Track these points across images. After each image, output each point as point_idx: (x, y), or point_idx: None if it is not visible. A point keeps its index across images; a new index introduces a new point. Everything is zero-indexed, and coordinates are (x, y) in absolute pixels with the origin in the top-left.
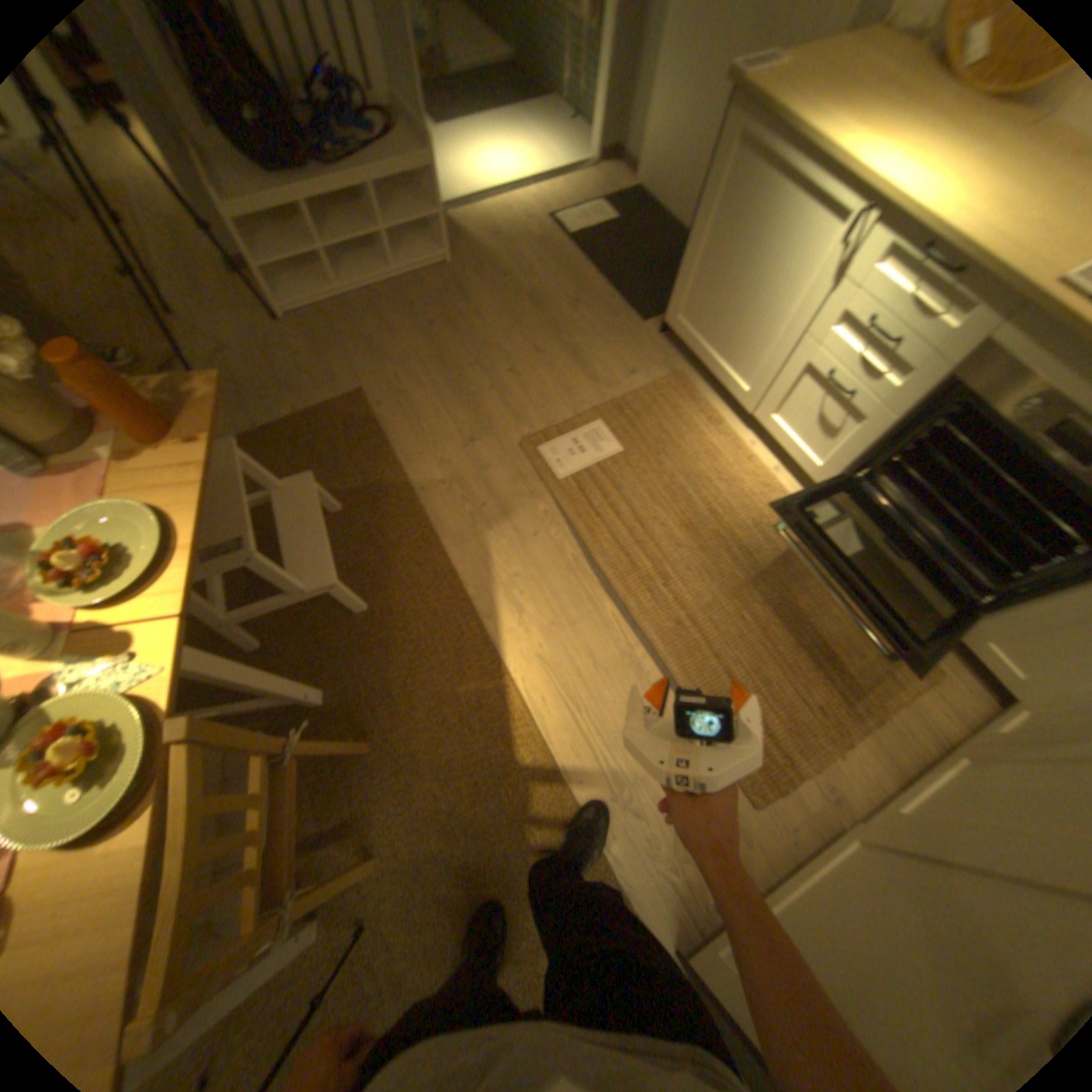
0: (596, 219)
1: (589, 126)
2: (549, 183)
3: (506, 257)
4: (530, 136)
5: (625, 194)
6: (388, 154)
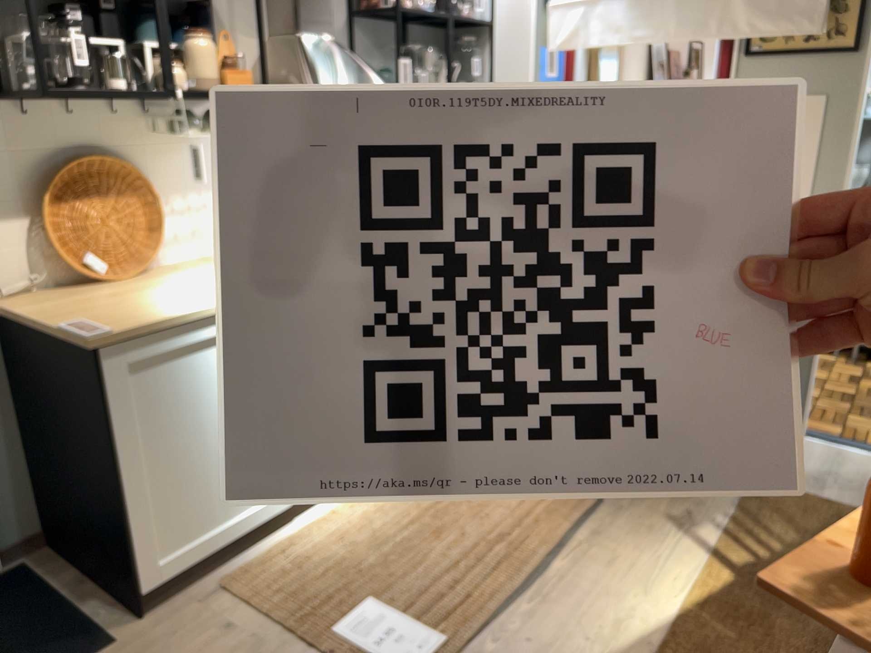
0: None
1: None
2: None
3: None
4: None
5: None
6: None
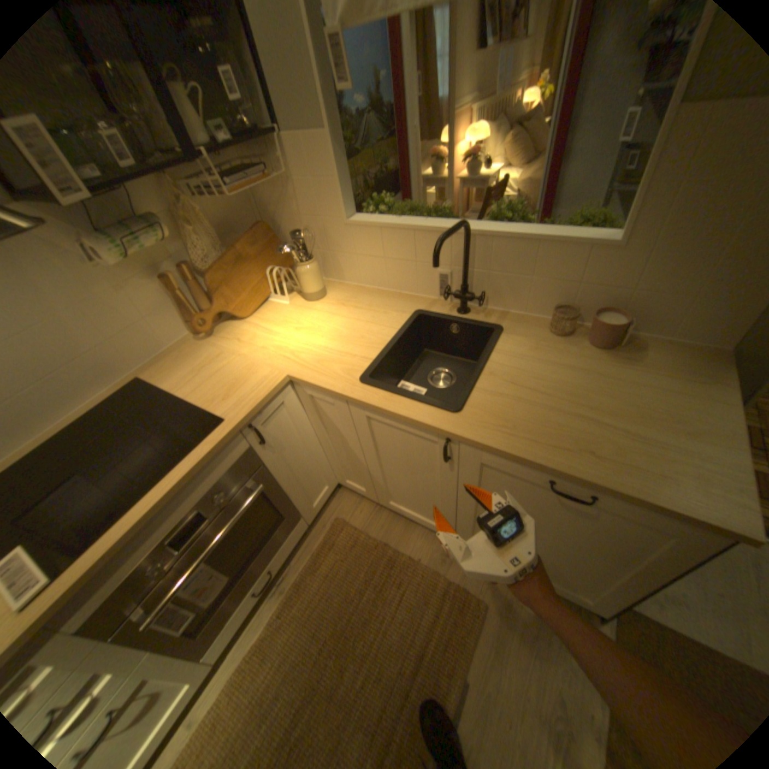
0: None
1: None
2: None
3: None
4: None
5: None
6: None
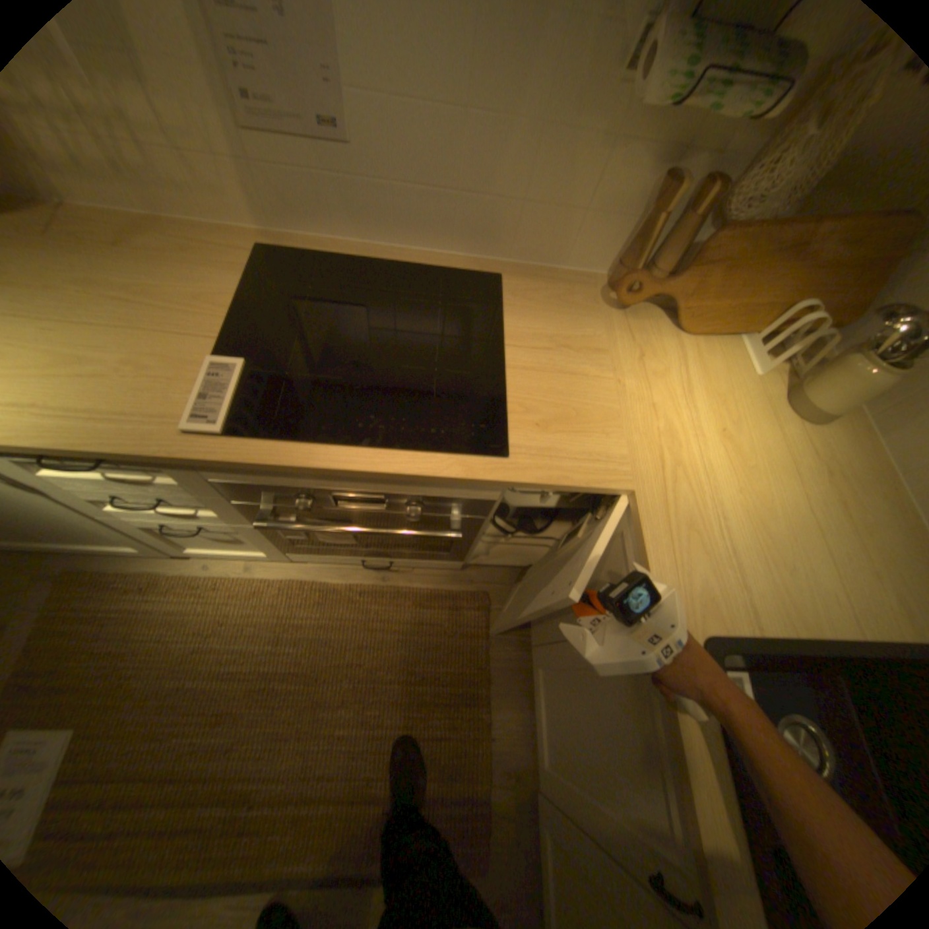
0: None
1: None
2: None
3: None
4: None
5: None
6: None
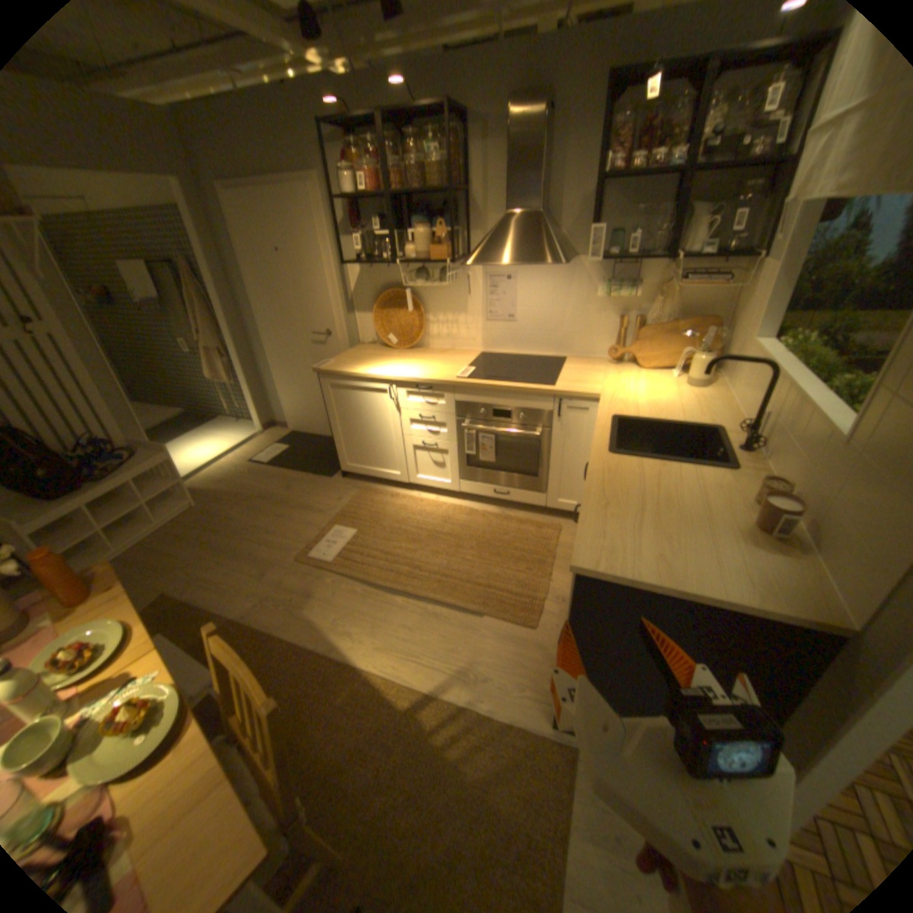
0: (275, 452)
1: (247, 420)
2: (238, 449)
3: (230, 488)
4: (213, 436)
5: (285, 437)
6: (137, 463)
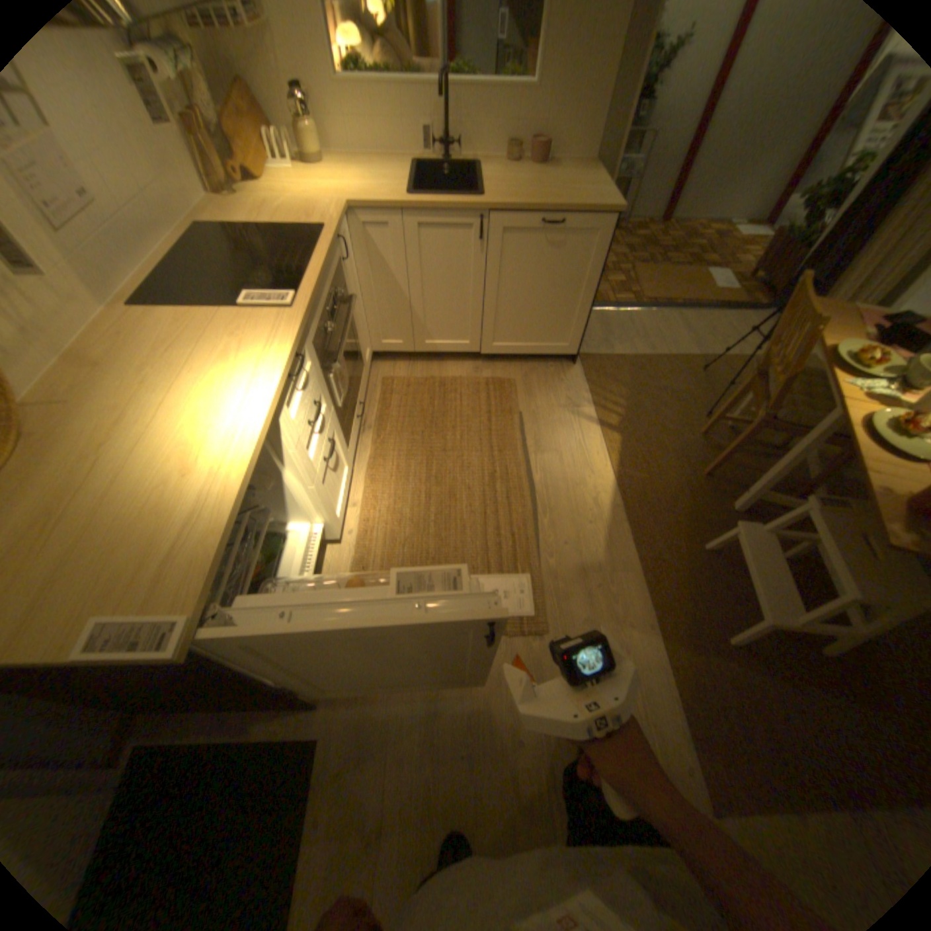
0: None
1: None
2: None
3: None
4: None
5: None
6: None
